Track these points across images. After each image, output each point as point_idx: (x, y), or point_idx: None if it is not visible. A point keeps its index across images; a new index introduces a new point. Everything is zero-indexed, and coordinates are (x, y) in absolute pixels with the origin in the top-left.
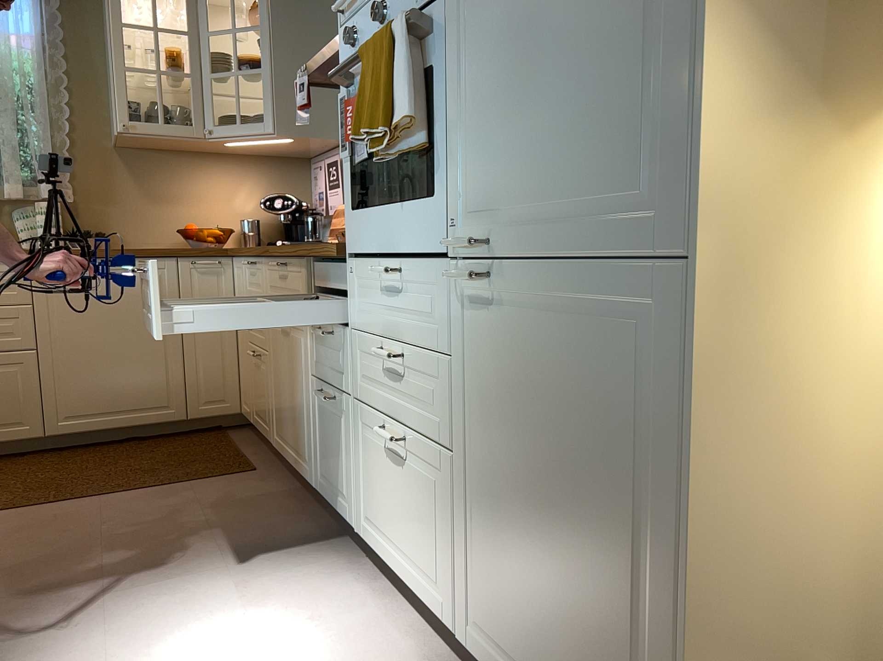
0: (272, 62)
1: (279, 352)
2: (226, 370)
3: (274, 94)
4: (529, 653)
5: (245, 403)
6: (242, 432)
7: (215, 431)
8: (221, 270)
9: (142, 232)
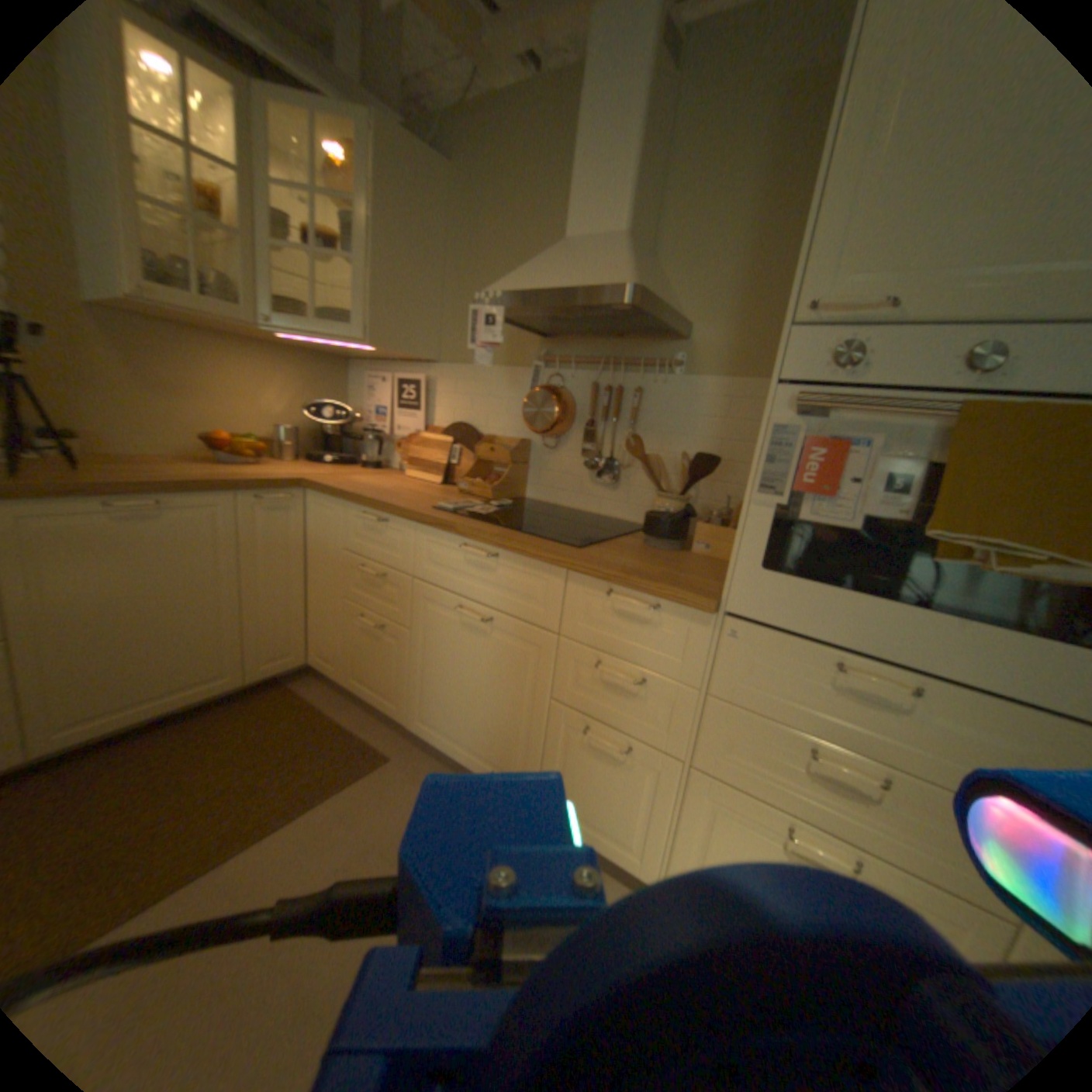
0: (365, 249)
1: (445, 642)
2: (289, 621)
3: (364, 292)
4: None
5: (319, 660)
6: (306, 686)
7: (270, 689)
8: (287, 505)
9: (127, 433)
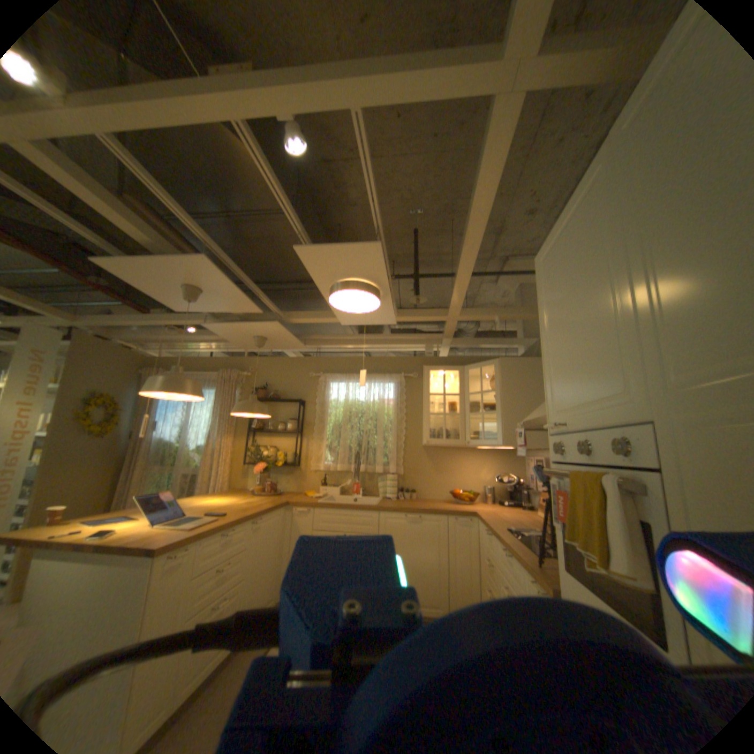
0: (502, 408)
1: None
2: (473, 591)
3: (502, 425)
4: None
5: None
6: None
7: None
8: (471, 525)
9: (432, 491)
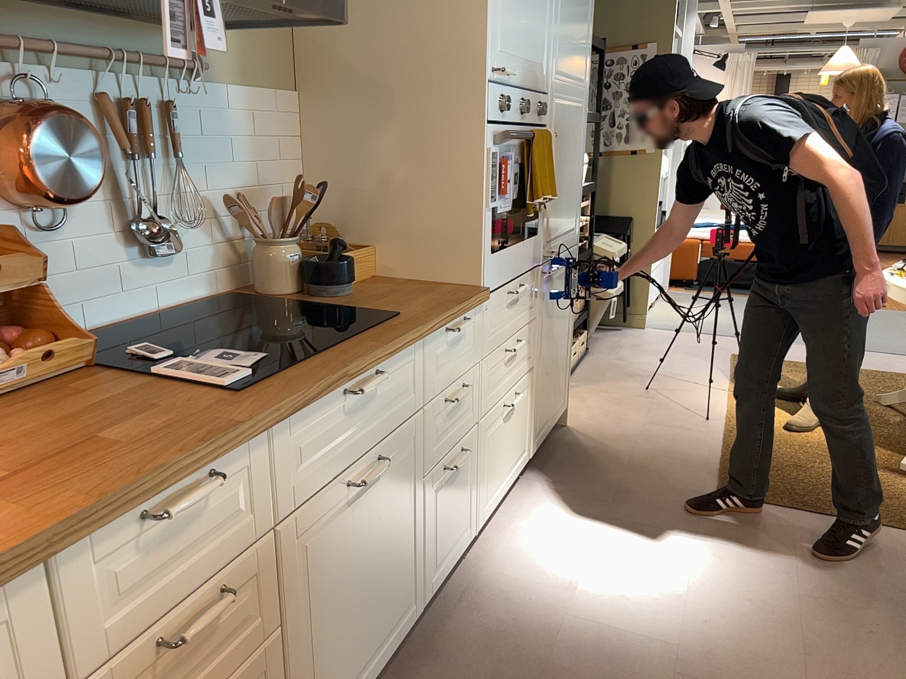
0: None
1: (338, 553)
2: None
3: None
4: (548, 408)
5: None
6: None
7: None
8: None
9: None
